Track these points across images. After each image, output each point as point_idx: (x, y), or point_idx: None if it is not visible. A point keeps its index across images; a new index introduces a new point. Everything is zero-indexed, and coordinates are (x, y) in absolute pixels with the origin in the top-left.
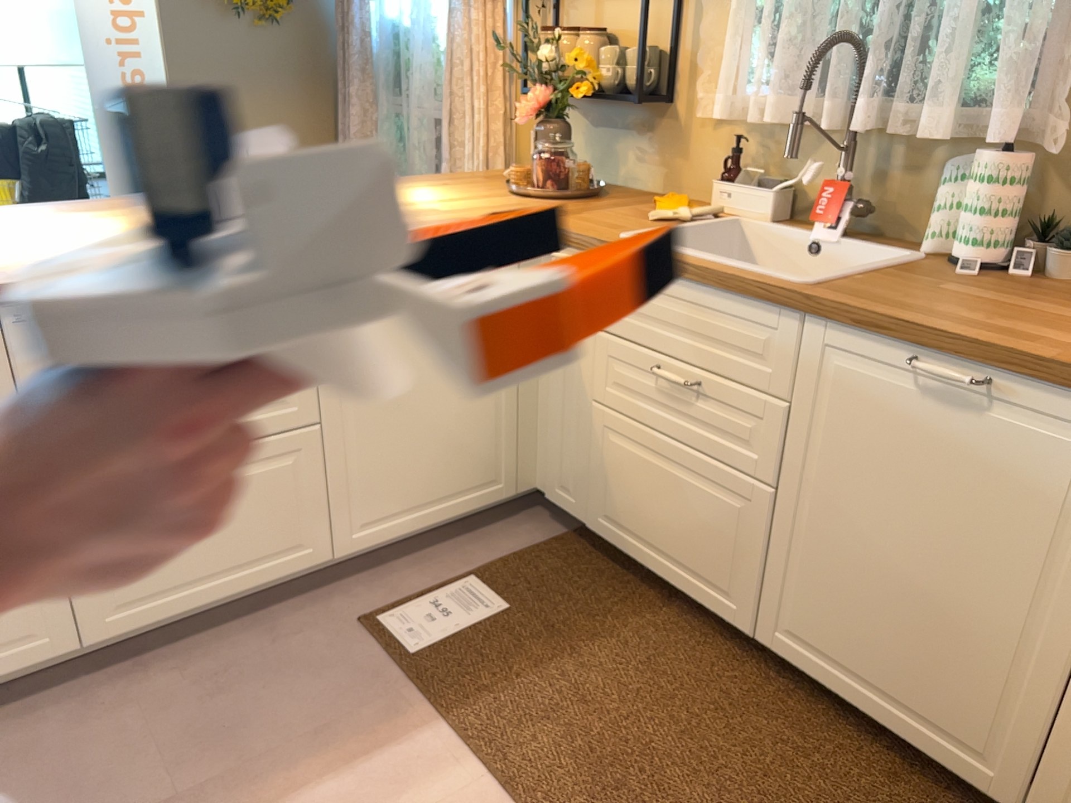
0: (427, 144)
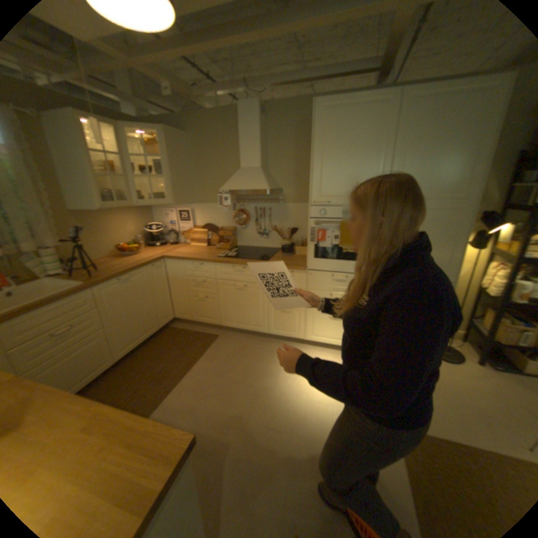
0: None
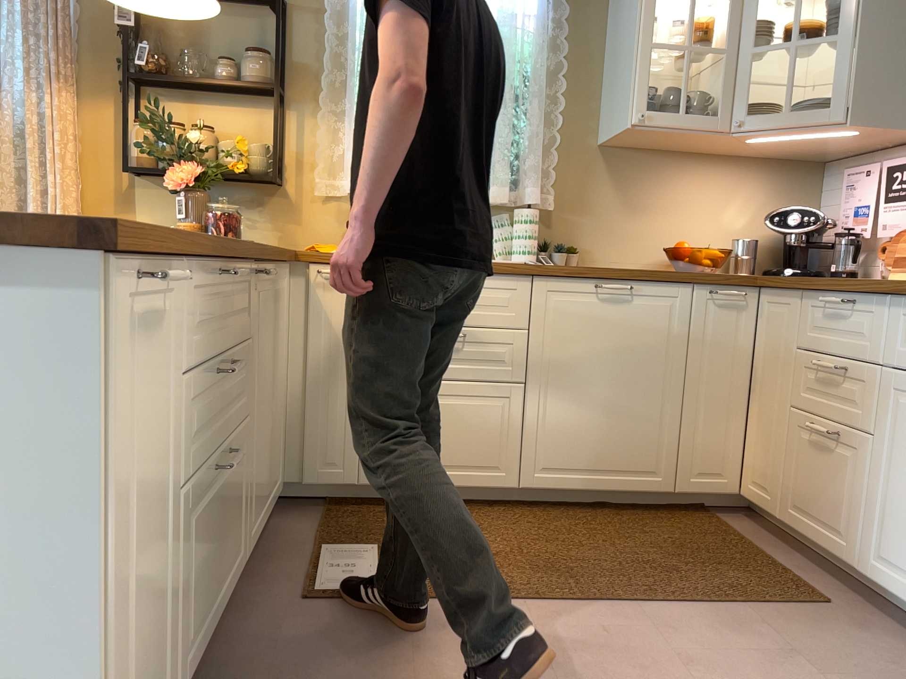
0: None
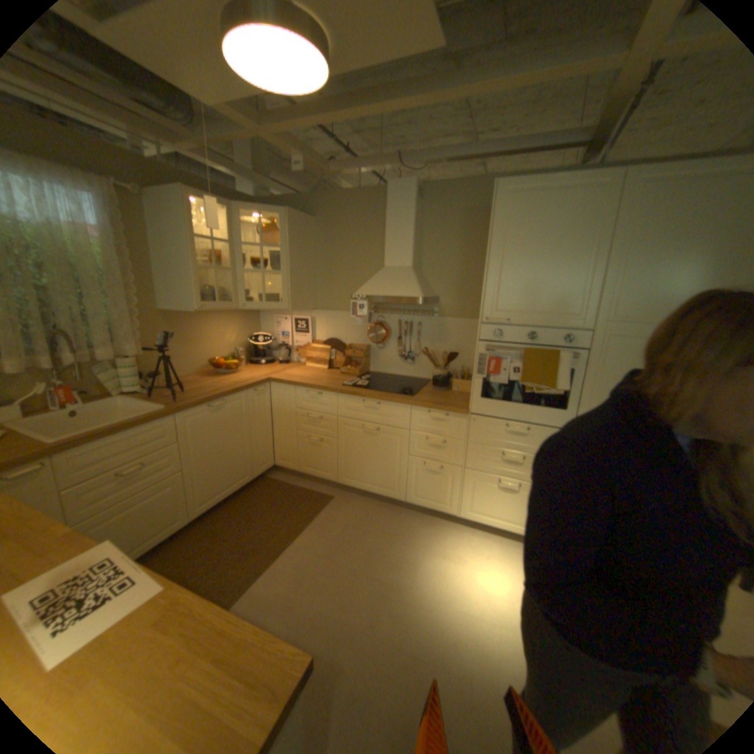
0: None
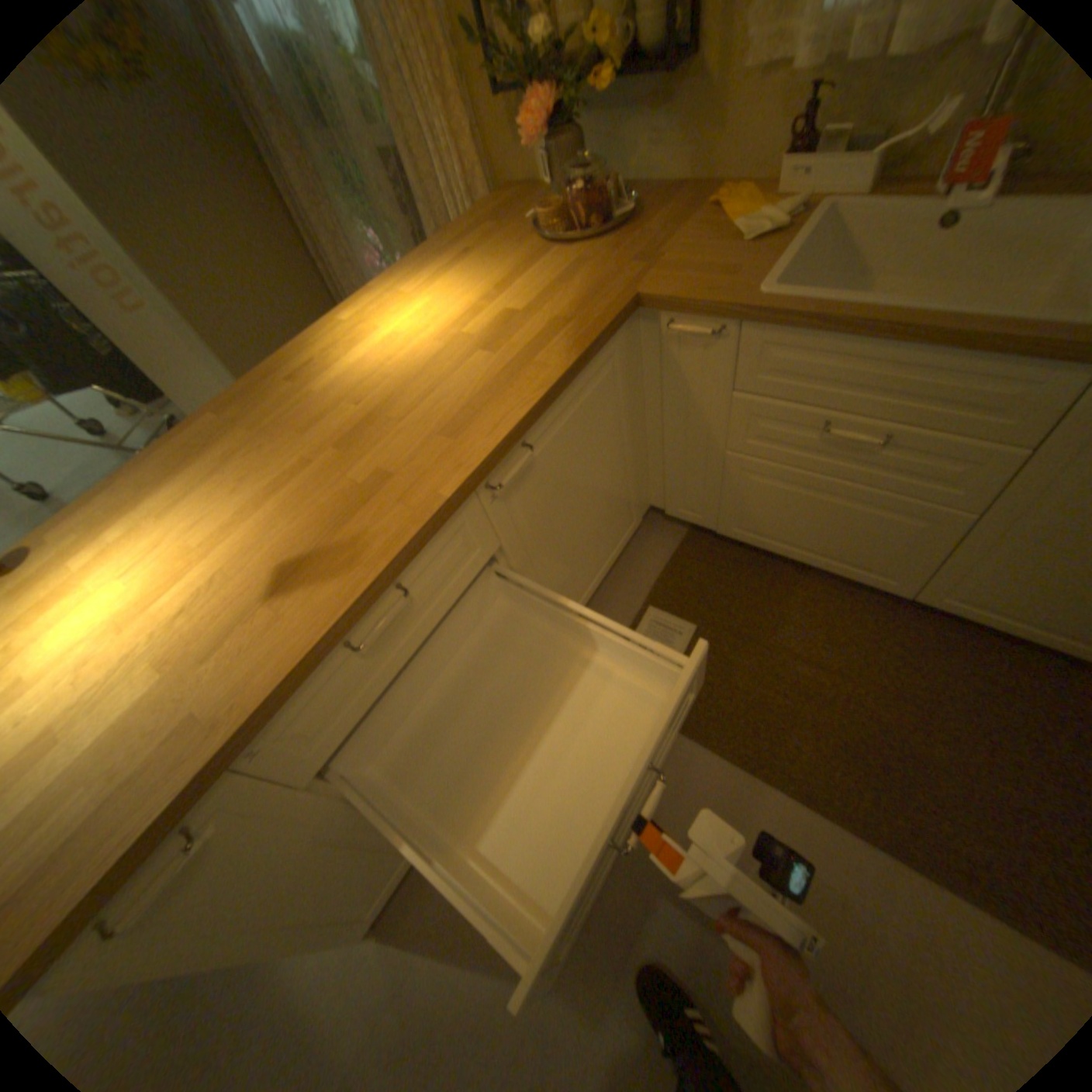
0: (385, 184)
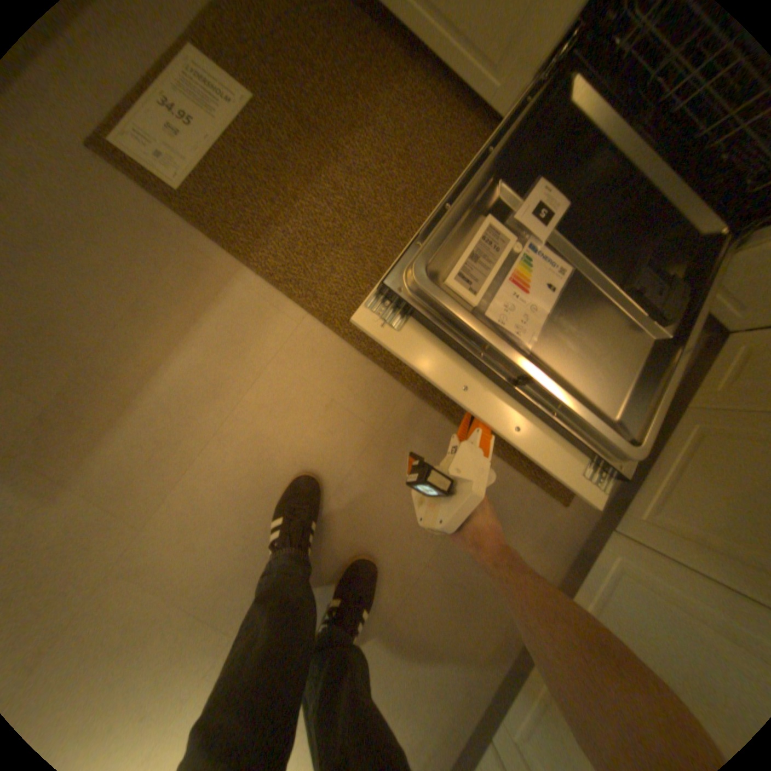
0: None
